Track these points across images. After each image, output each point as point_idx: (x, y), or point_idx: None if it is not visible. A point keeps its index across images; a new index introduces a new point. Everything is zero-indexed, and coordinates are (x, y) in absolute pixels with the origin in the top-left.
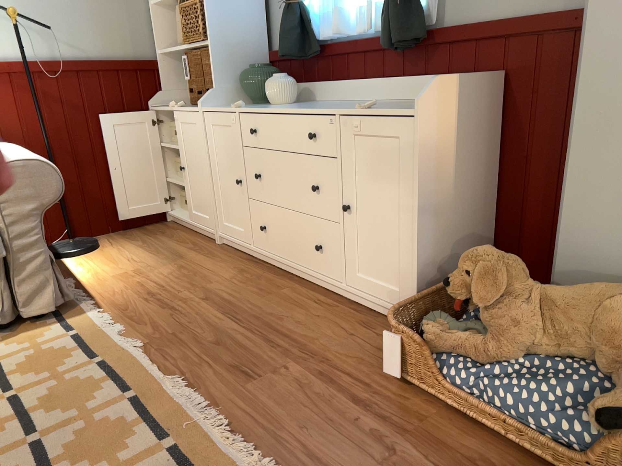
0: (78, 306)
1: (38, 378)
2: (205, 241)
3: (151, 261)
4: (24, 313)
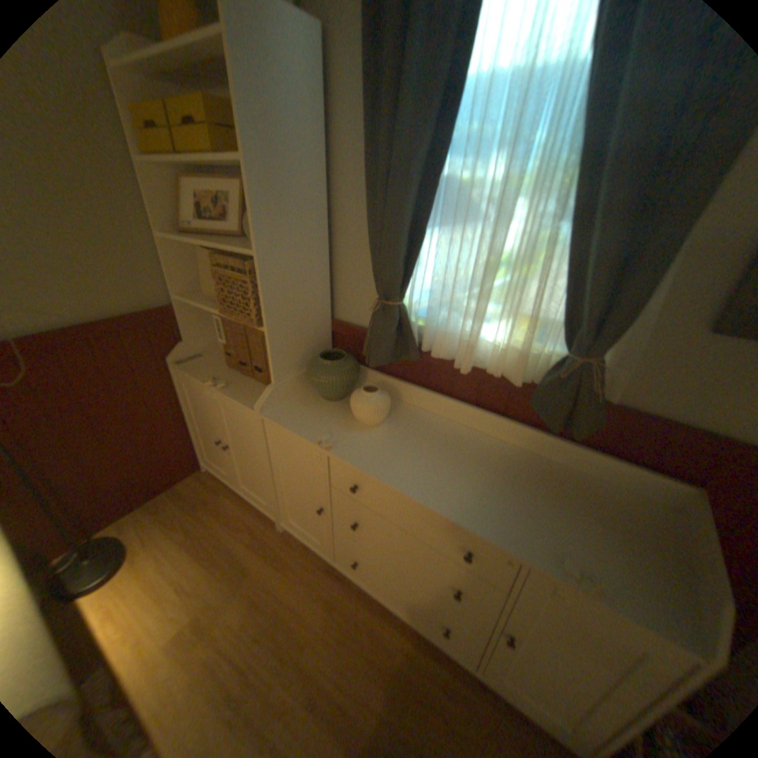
0: None
1: None
2: (262, 525)
3: (206, 590)
4: None
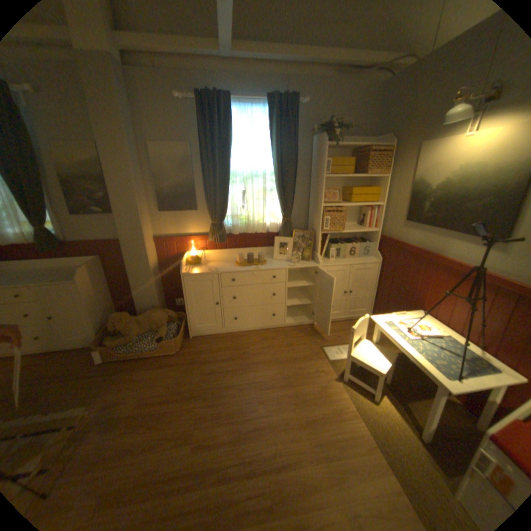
0: None
1: None
2: None
3: None
4: None
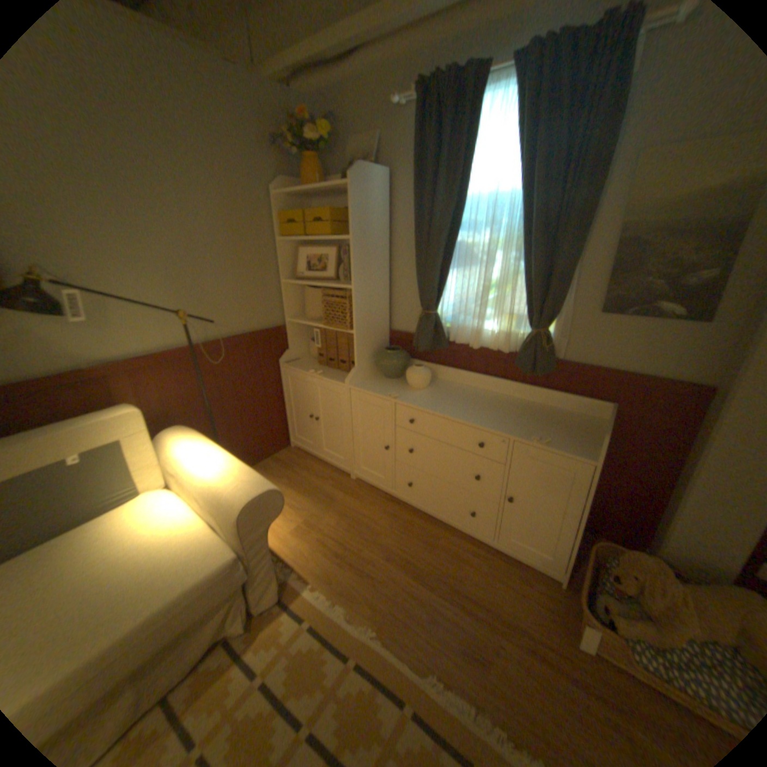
0: (286, 585)
1: (314, 702)
2: (340, 476)
3: (310, 507)
4: (253, 612)
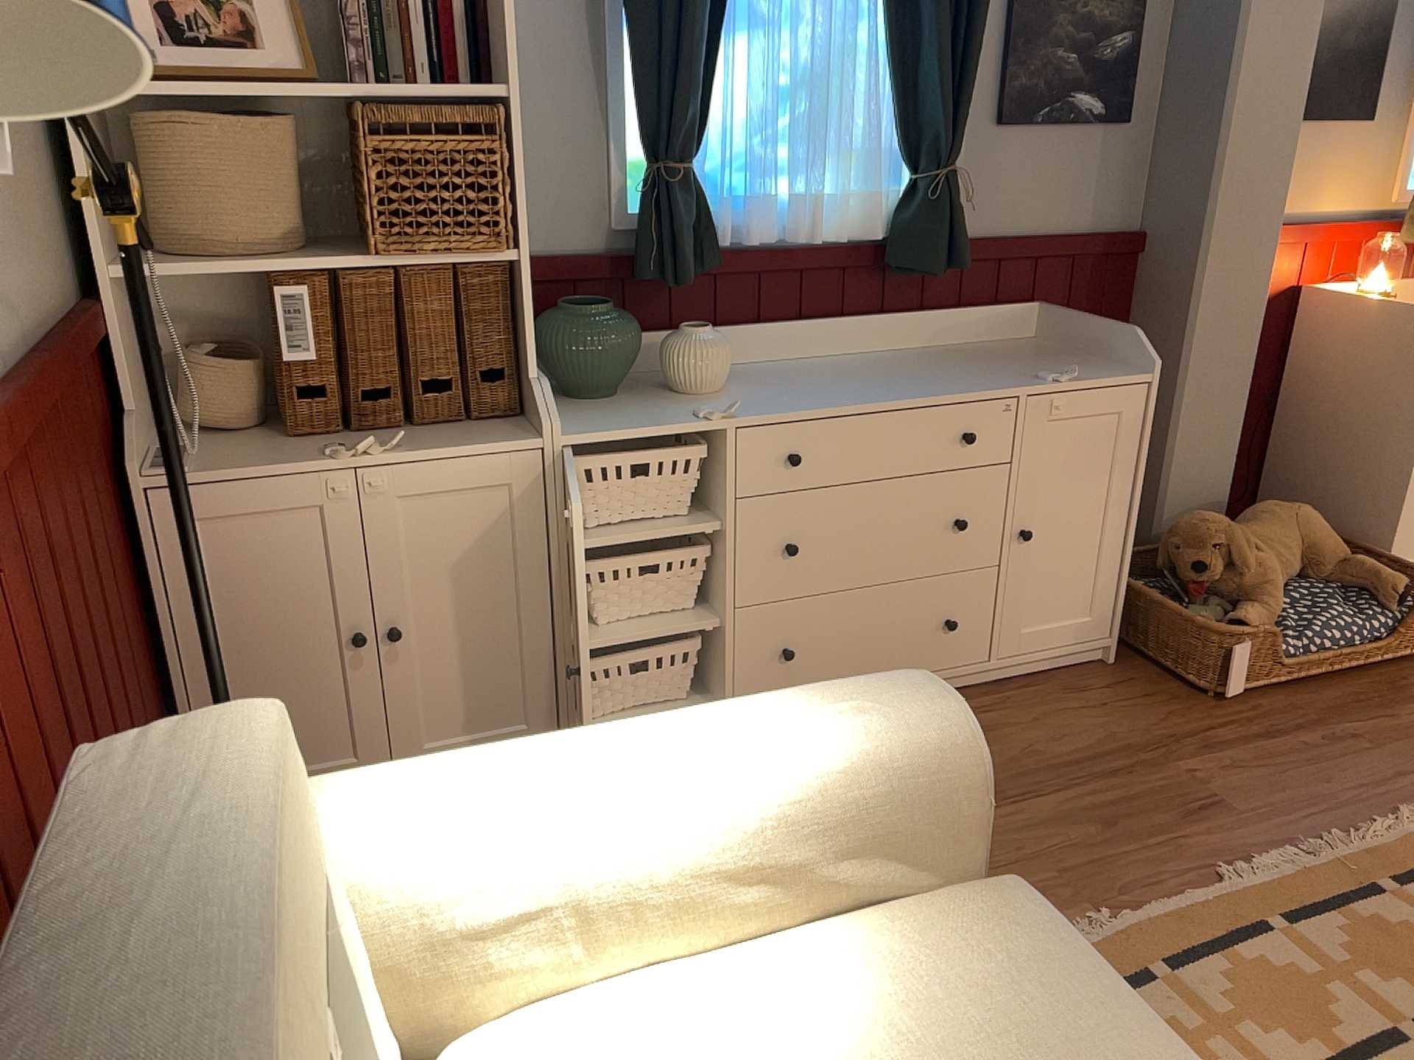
0: None
1: (1225, 1057)
2: None
3: None
4: None
